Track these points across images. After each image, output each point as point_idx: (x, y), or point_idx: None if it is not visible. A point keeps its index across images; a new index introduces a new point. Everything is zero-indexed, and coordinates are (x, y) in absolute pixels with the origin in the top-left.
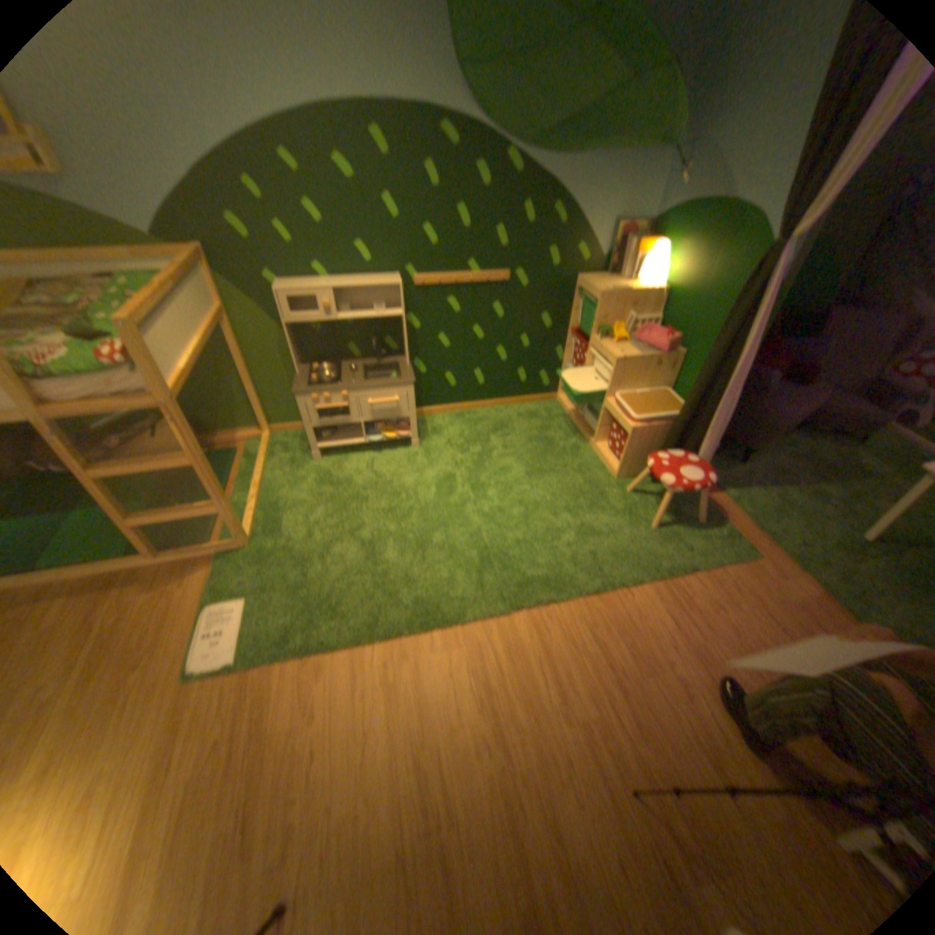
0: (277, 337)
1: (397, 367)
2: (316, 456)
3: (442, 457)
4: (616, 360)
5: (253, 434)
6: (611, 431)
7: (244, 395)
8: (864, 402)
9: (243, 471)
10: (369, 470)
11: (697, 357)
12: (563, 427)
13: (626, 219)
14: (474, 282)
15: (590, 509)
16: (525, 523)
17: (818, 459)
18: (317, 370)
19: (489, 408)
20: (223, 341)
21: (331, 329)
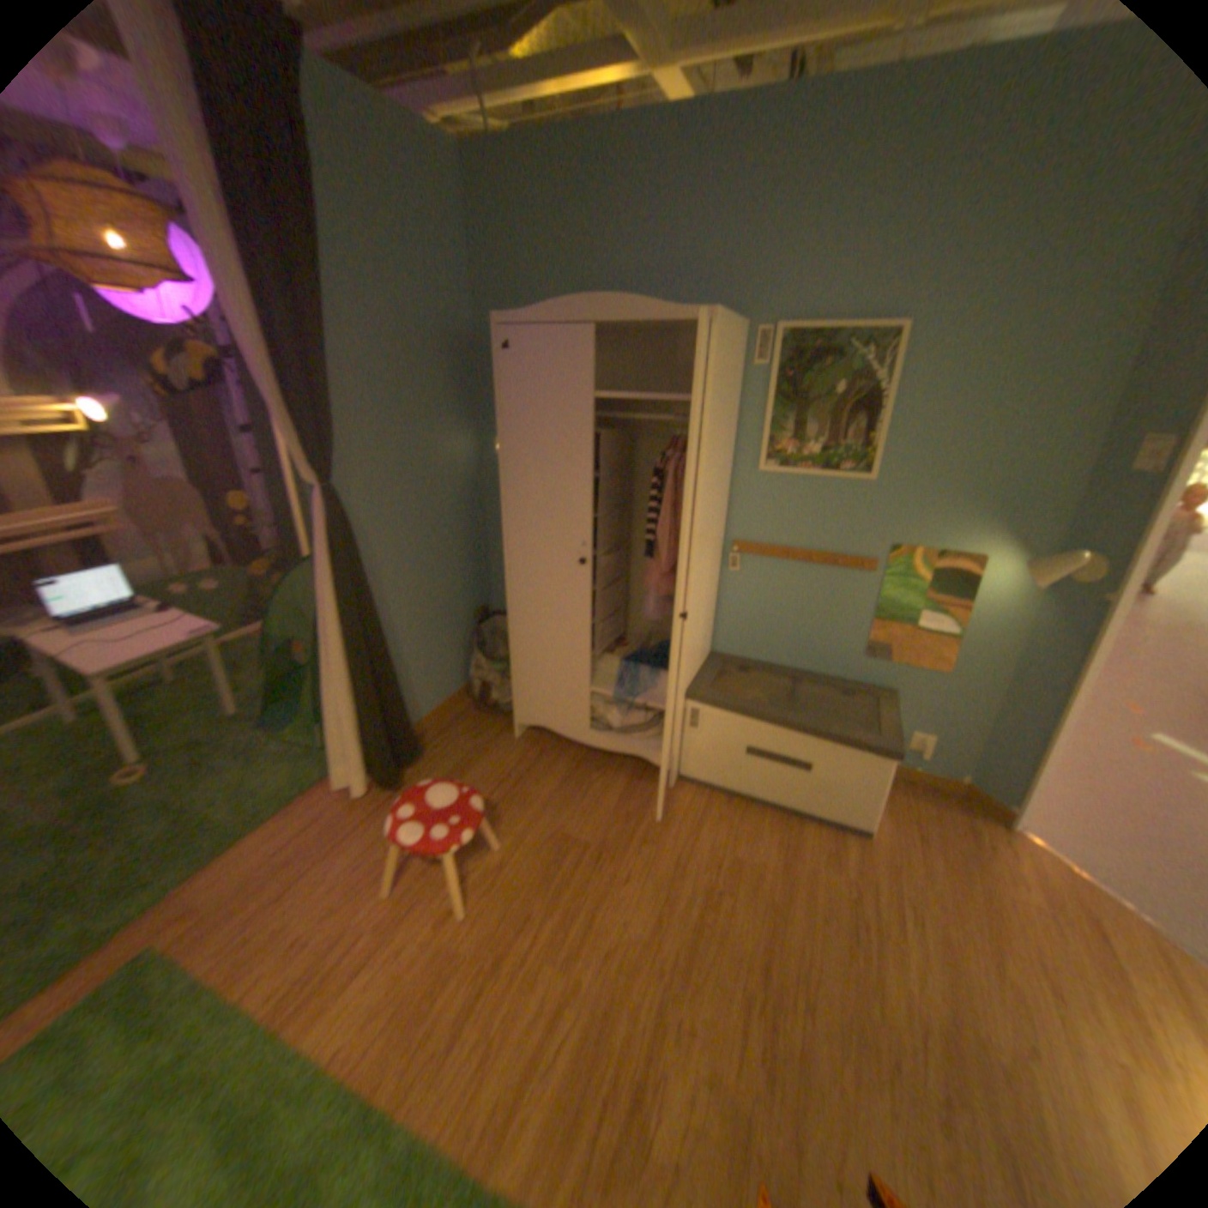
0: None
1: None
2: None
3: None
4: None
5: None
6: None
7: None
8: None
9: None
10: None
11: None
12: None
13: None
14: None
15: None
16: None
17: None
18: None
19: None
20: None
21: None
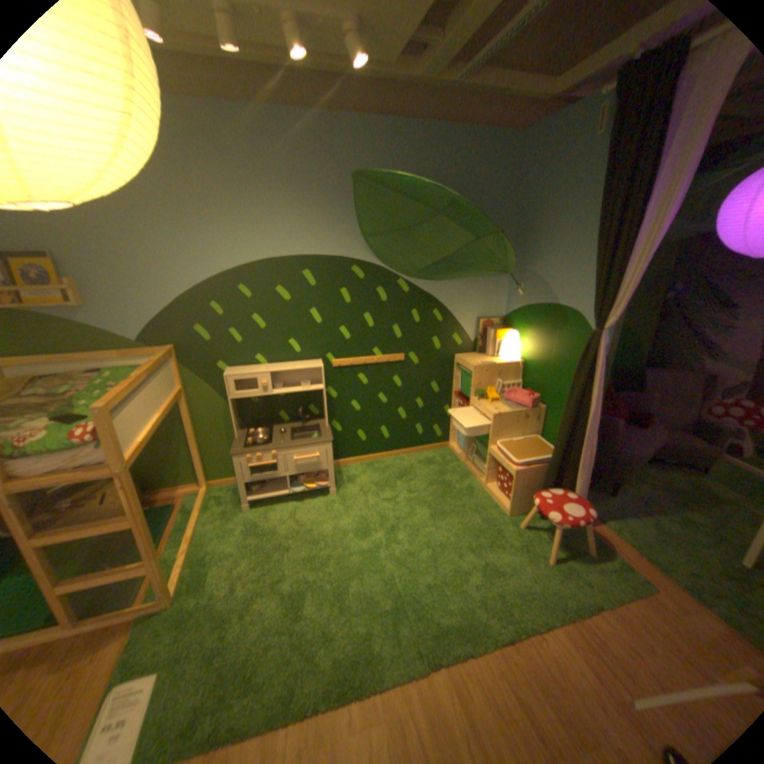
0: (223, 408)
1: (318, 427)
2: (245, 507)
3: (356, 502)
4: (492, 415)
5: (192, 489)
6: (498, 473)
7: (188, 455)
8: (695, 438)
9: (177, 525)
10: (291, 518)
11: (555, 410)
12: (457, 470)
13: (484, 317)
14: (377, 362)
15: (491, 548)
16: (434, 566)
17: (675, 489)
18: (252, 433)
19: (394, 456)
20: (178, 413)
21: (266, 400)
